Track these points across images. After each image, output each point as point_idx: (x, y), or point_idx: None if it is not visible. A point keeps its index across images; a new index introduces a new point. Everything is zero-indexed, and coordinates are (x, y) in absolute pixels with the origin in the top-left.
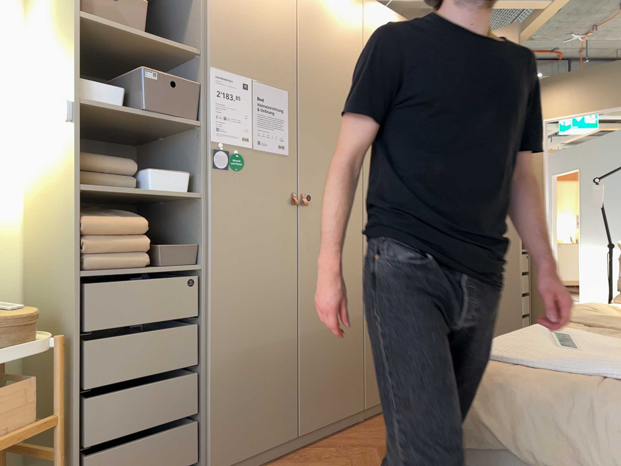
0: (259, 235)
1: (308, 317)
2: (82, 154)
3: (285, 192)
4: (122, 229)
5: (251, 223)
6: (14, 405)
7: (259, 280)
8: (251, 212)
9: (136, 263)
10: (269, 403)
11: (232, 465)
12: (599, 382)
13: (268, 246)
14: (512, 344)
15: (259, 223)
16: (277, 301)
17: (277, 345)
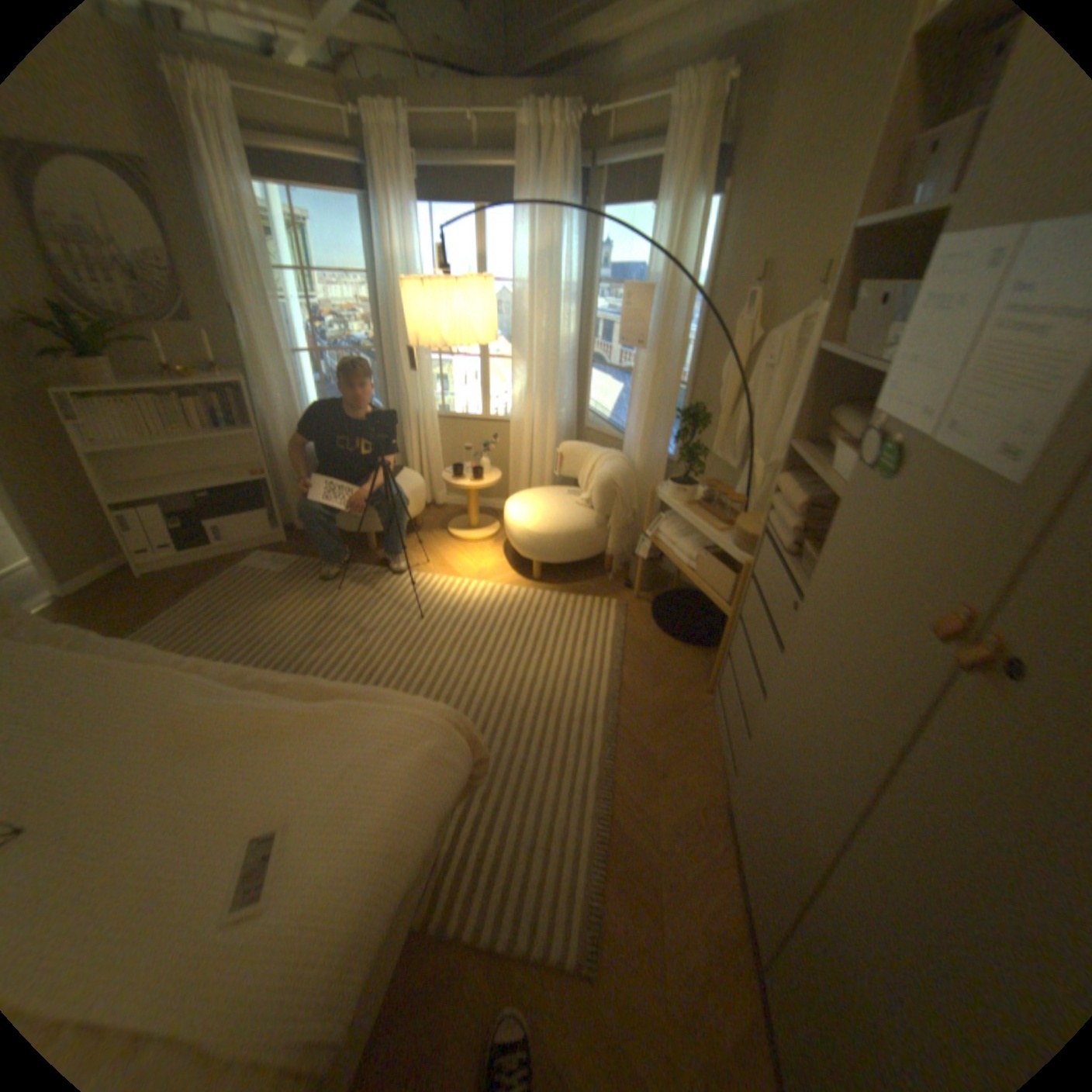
0: (862, 629)
1: (850, 898)
2: (850, 406)
3: (952, 590)
4: (787, 500)
5: (861, 595)
6: (722, 580)
7: (829, 700)
8: (870, 574)
9: (785, 542)
10: (768, 858)
11: (737, 829)
12: (289, 706)
13: (863, 666)
14: (360, 781)
15: (871, 609)
16: (830, 769)
17: (802, 823)
